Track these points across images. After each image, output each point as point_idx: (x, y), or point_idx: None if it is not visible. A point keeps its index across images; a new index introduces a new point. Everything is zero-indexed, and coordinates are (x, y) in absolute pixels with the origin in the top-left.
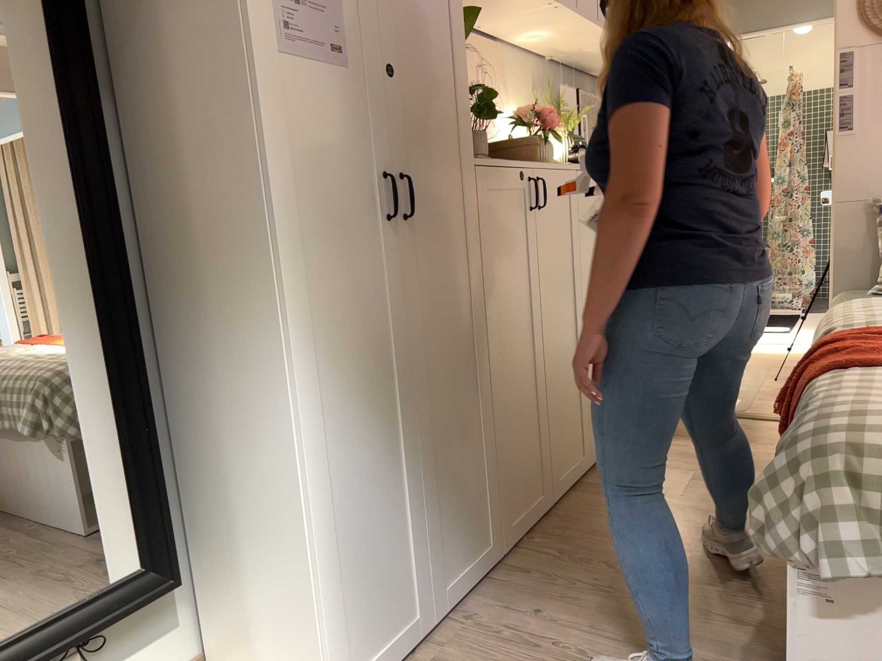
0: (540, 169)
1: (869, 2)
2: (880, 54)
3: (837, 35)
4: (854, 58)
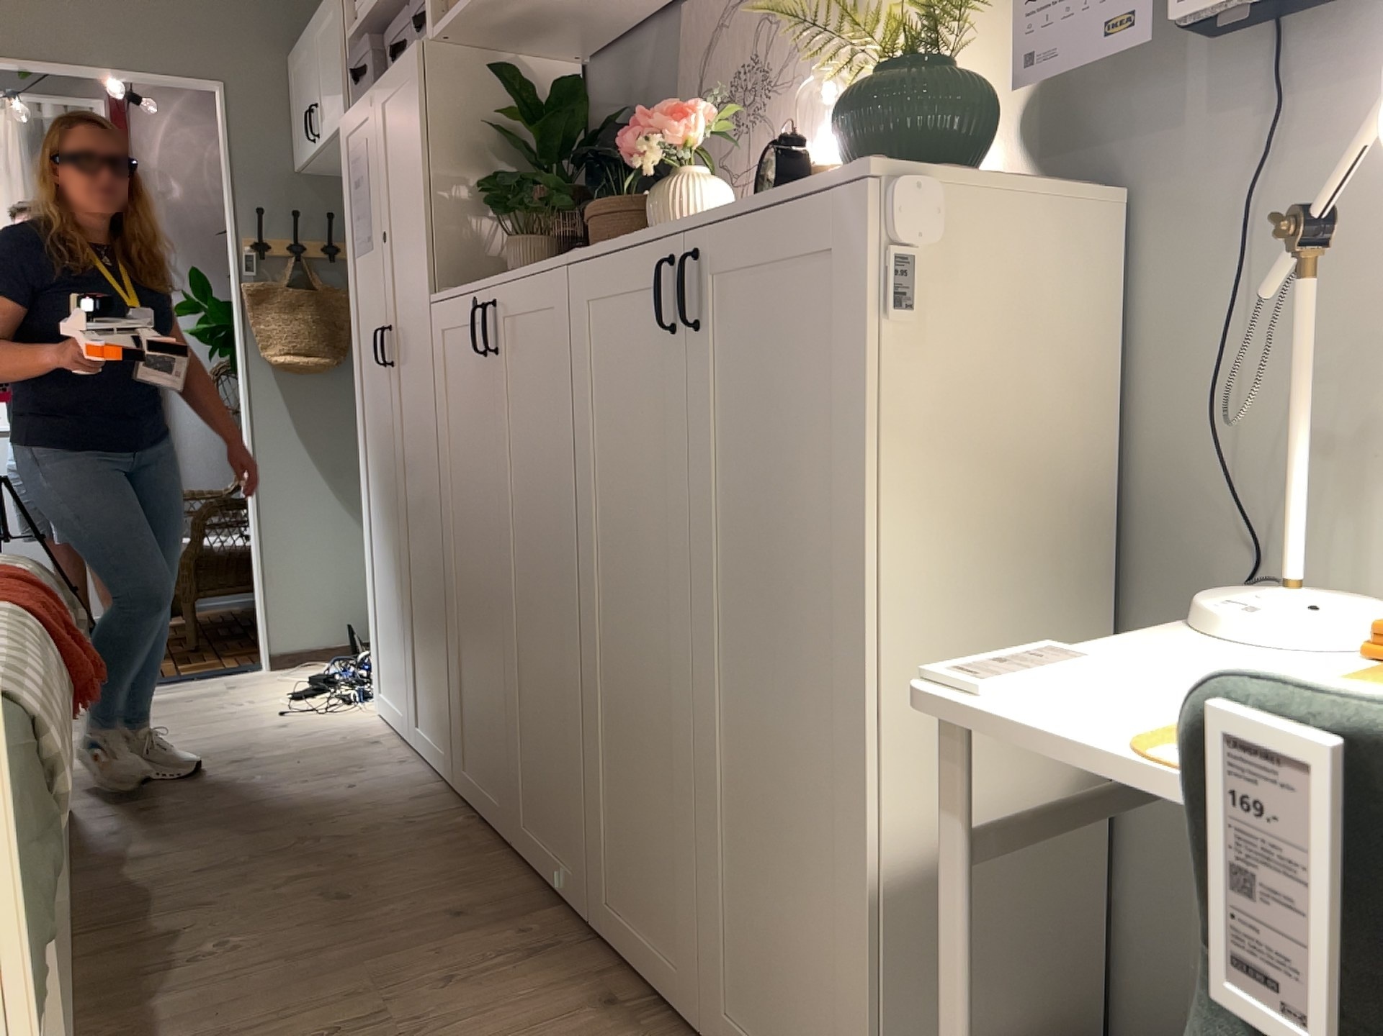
0: (501, 287)
1: None
2: None
3: None
4: None
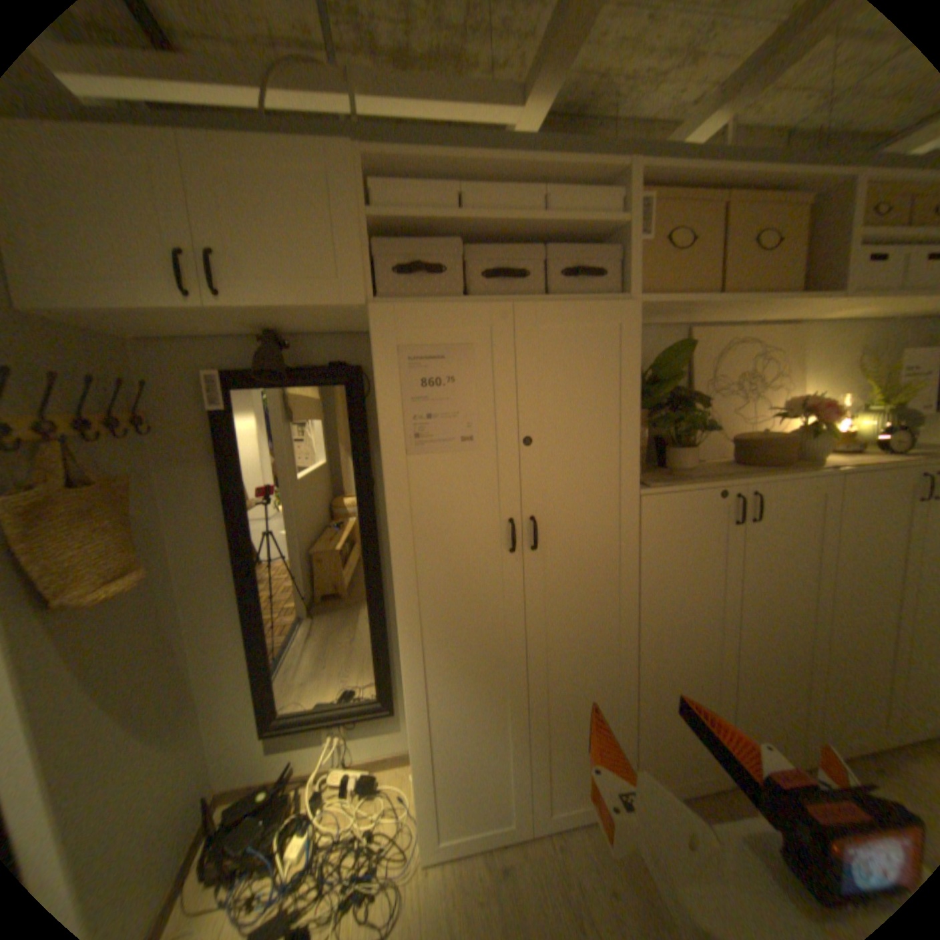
0: (768, 485)
1: None
2: None
3: None
4: None
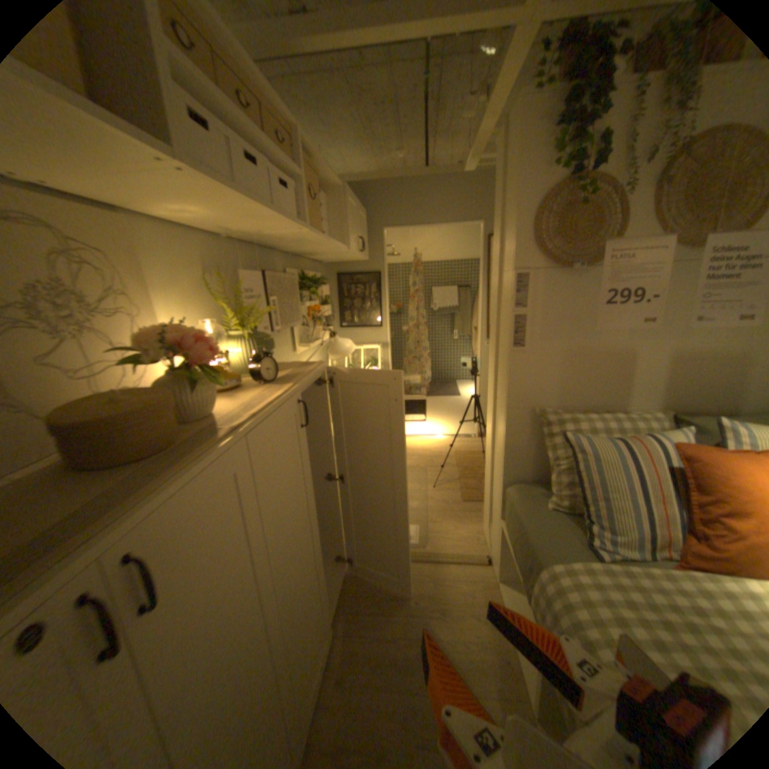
0: (150, 514)
1: (547, 226)
2: (553, 279)
3: (518, 255)
4: (532, 280)
